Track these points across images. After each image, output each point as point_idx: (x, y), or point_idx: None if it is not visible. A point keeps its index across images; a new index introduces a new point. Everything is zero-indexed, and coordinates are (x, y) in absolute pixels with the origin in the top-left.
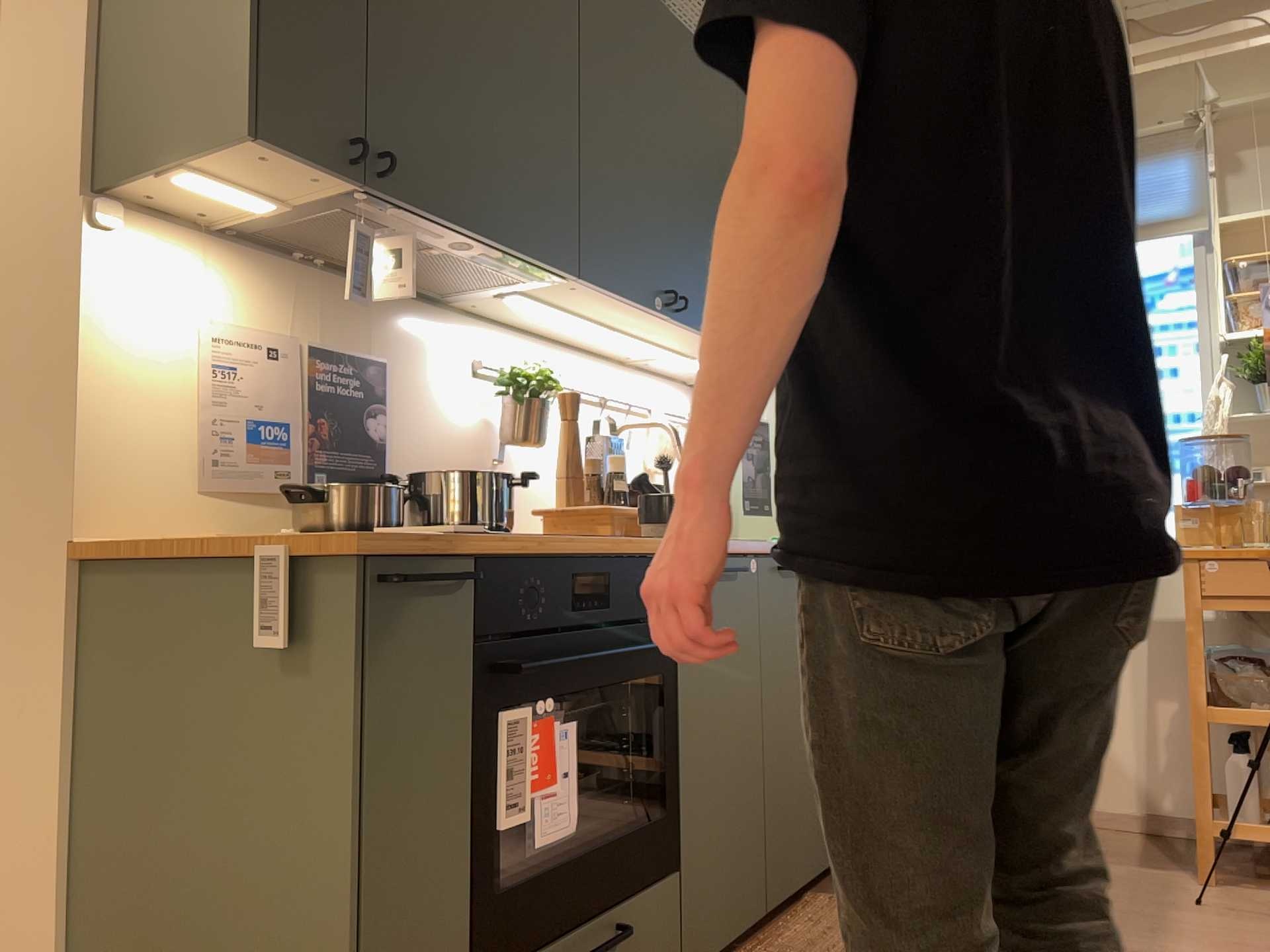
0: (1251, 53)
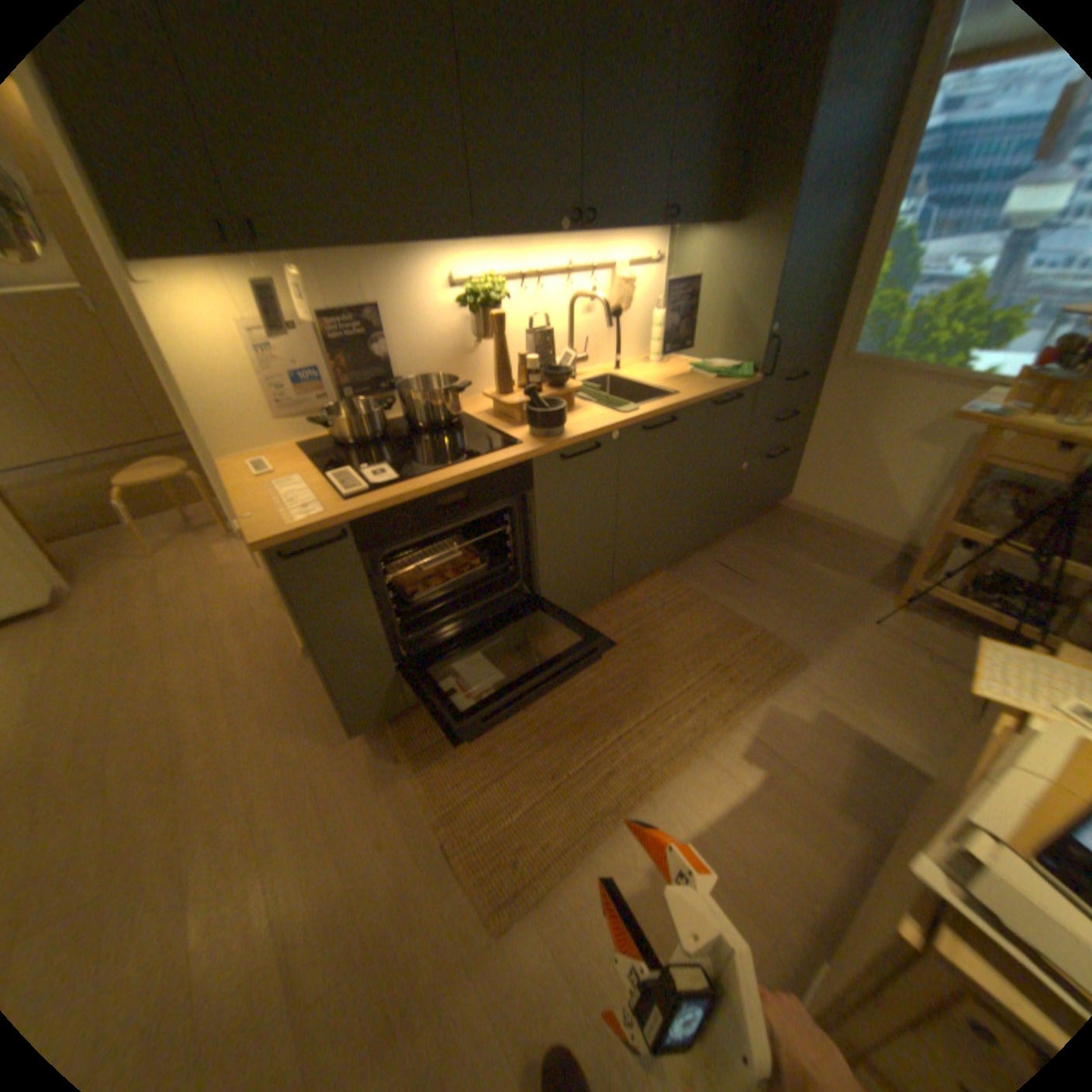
0: None
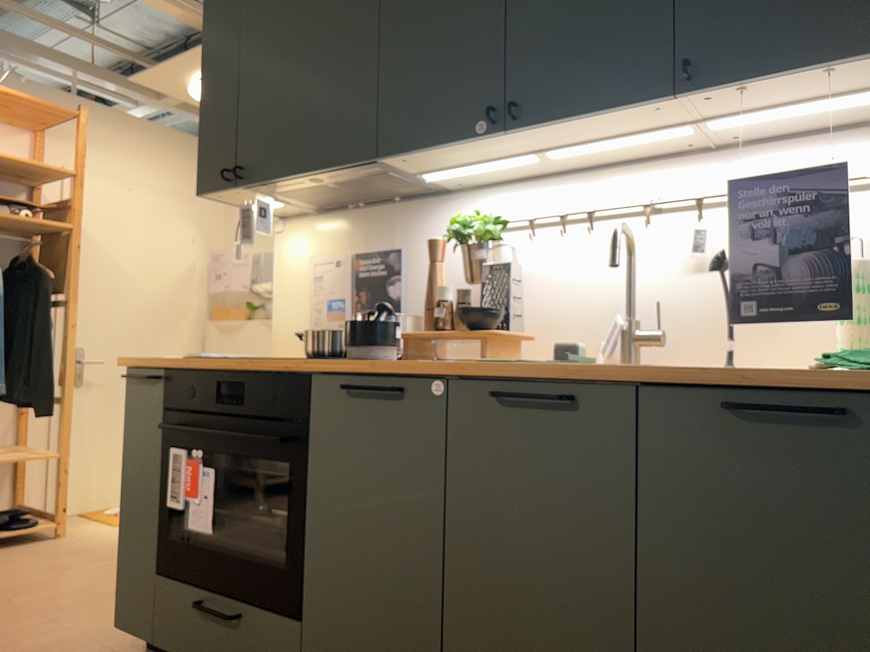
0: None
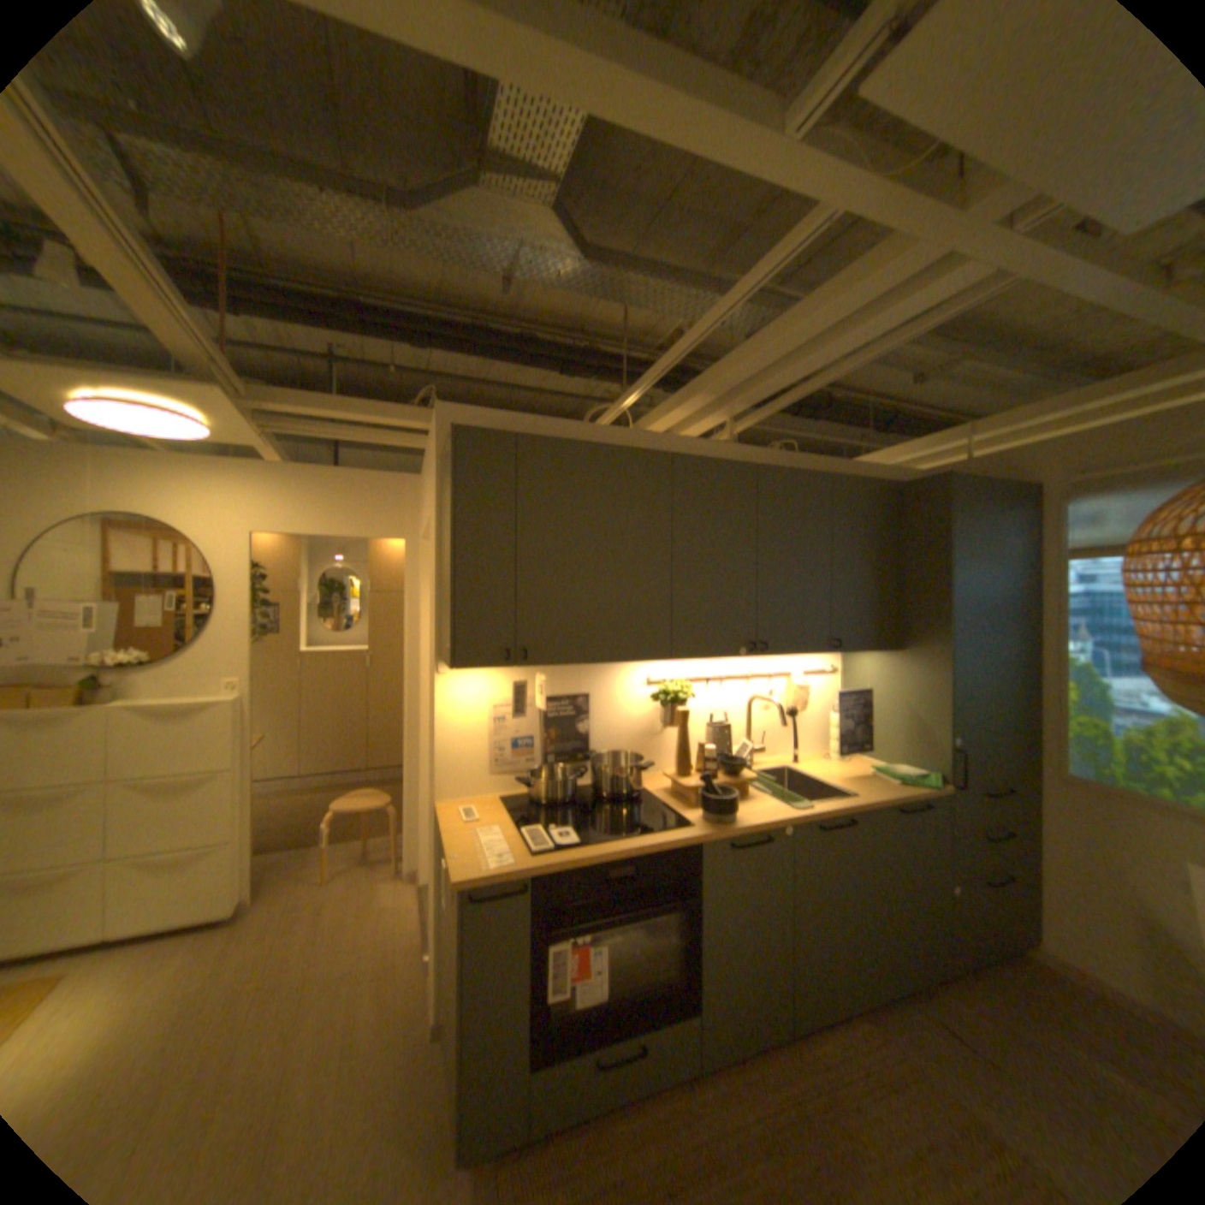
0: None
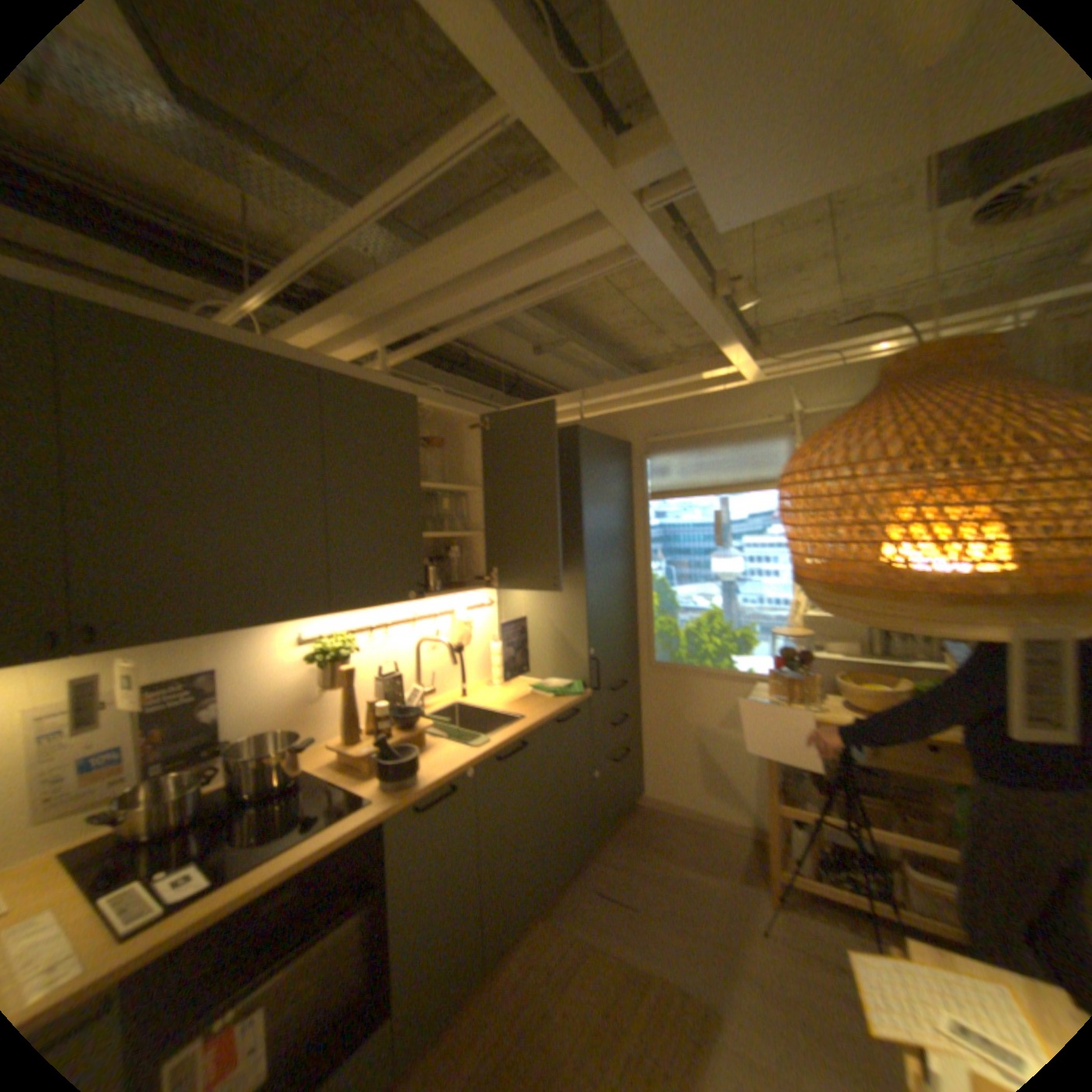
0: (831, 371)
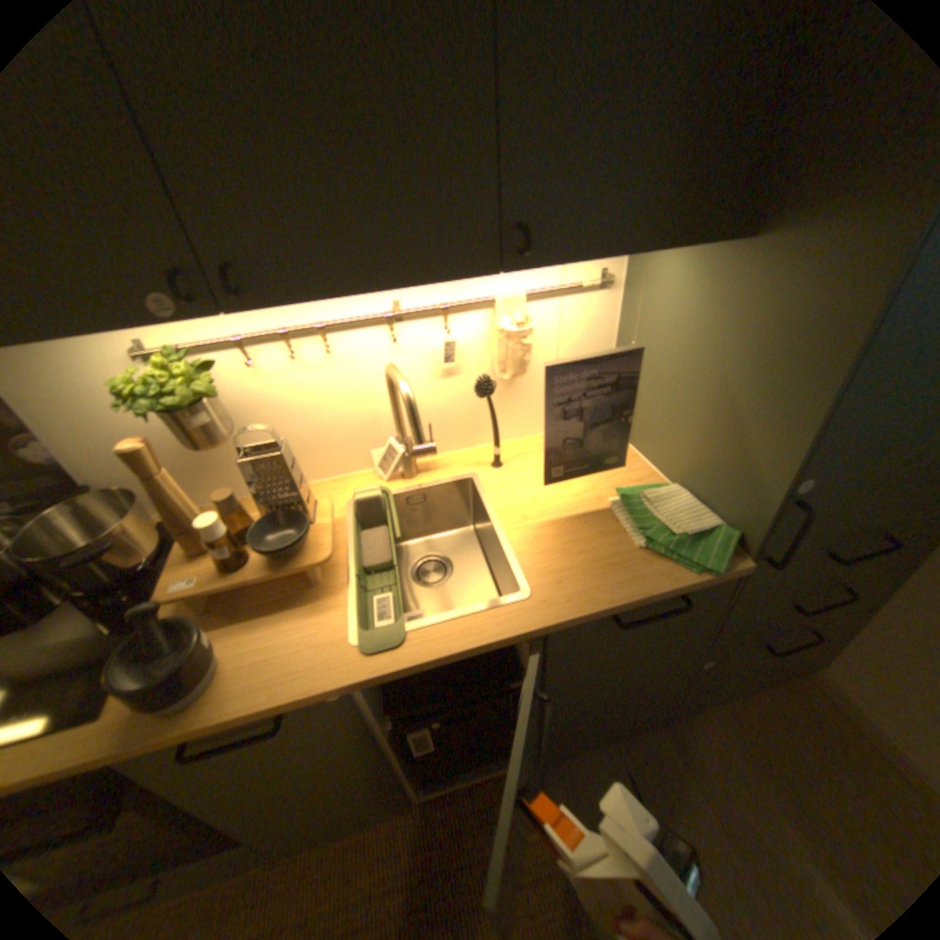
0: None
